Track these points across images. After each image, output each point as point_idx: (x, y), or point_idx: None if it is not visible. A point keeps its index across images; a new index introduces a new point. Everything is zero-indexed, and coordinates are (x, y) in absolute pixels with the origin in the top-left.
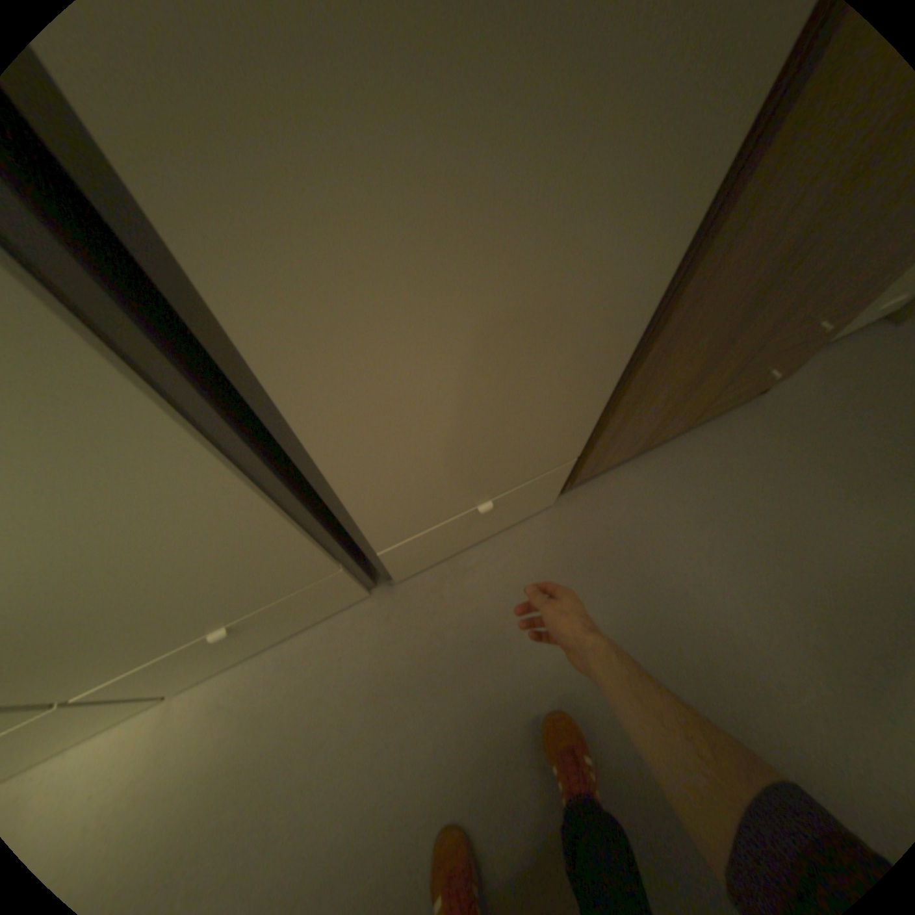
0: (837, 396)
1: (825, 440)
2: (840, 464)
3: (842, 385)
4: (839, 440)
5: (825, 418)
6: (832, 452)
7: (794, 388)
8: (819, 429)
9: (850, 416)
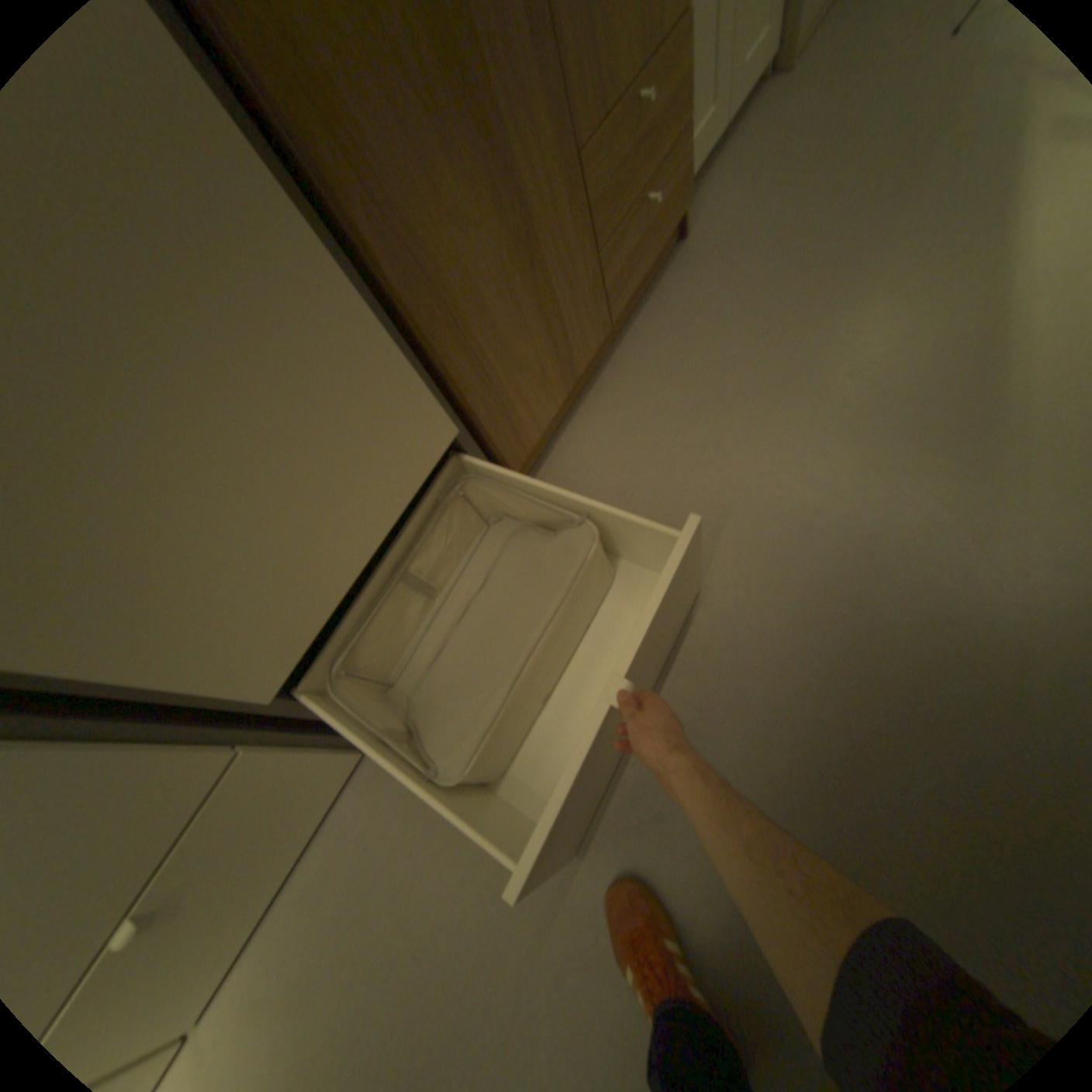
0: (763, 188)
1: (776, 241)
2: (805, 255)
3: (763, 173)
4: (790, 231)
5: (763, 219)
6: (790, 248)
7: (713, 212)
8: (762, 235)
9: (789, 199)
